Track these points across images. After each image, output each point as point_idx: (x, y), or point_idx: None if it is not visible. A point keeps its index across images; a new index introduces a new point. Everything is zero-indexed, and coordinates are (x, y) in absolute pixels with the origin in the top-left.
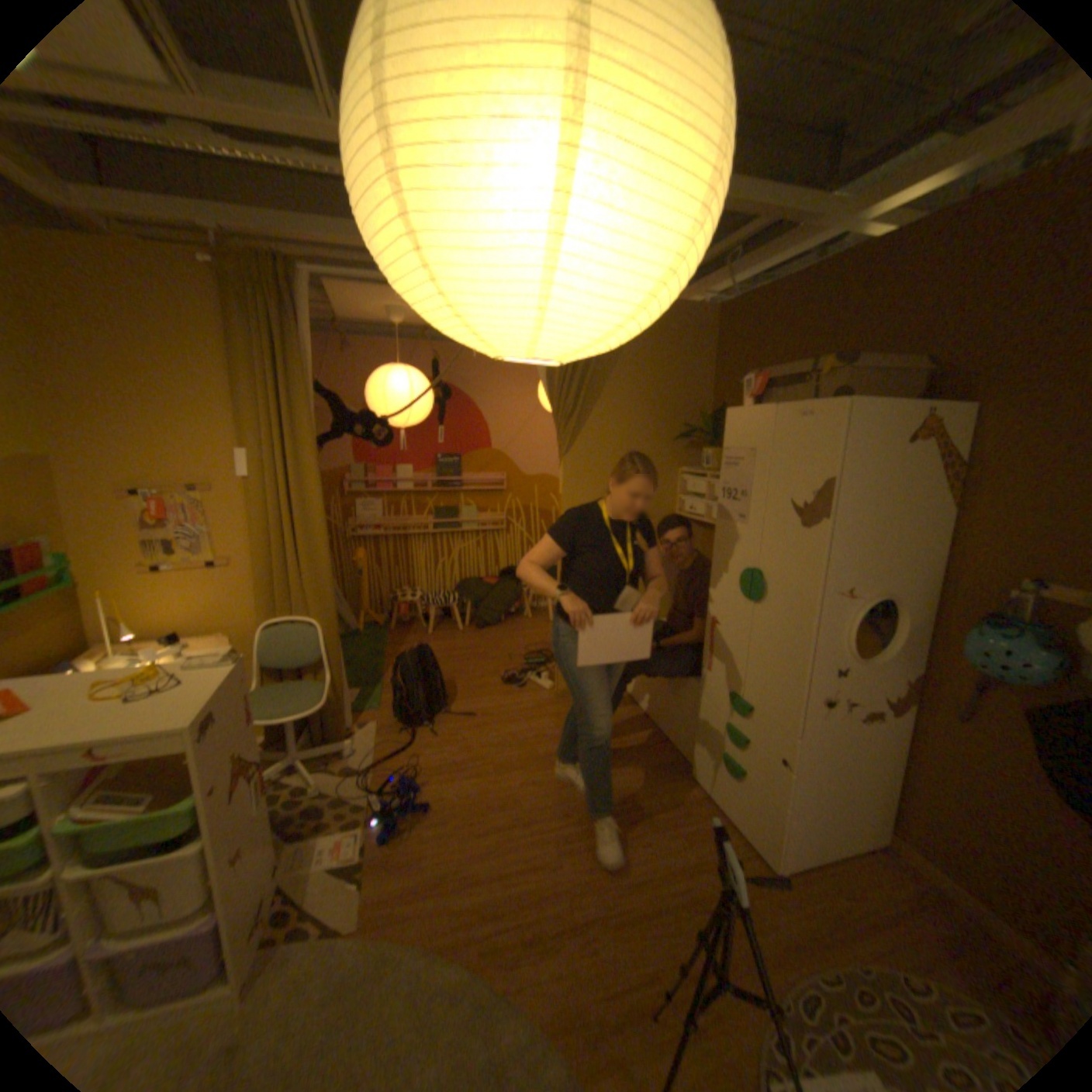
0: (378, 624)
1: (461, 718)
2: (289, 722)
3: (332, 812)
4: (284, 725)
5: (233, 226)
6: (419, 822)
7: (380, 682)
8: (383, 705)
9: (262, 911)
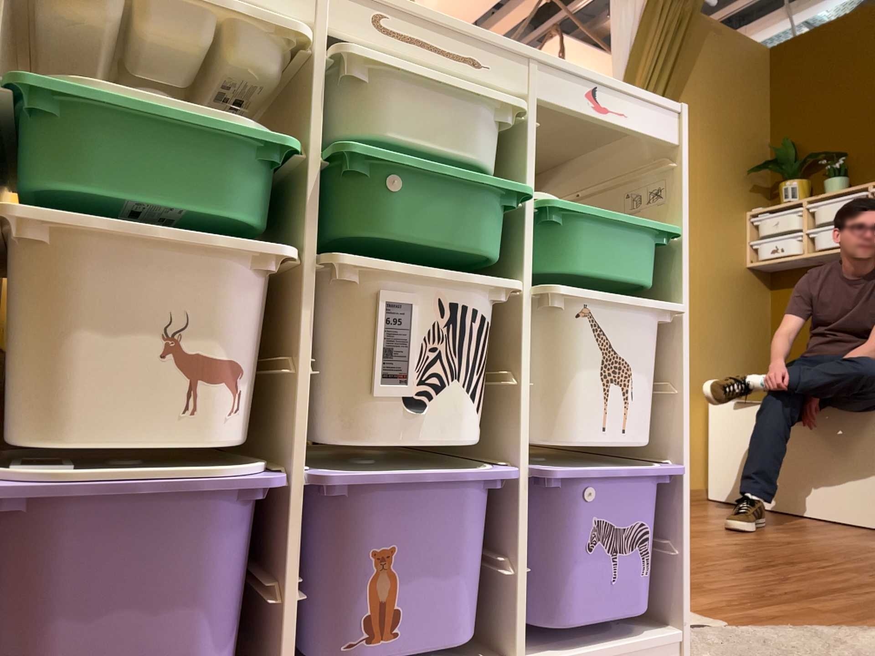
0: None
1: None
2: None
3: None
4: None
5: None
6: None
7: None
8: None
9: None
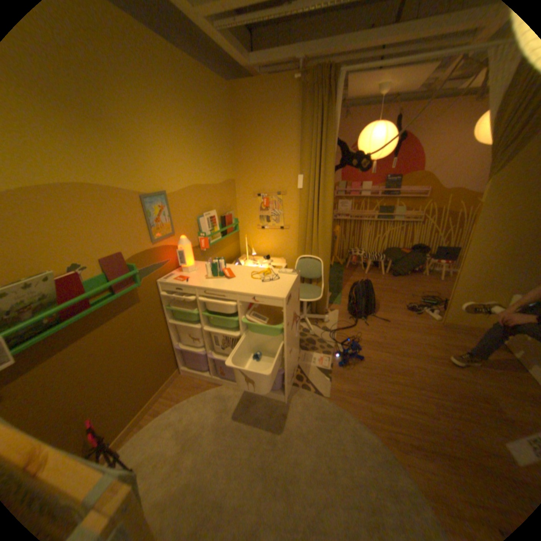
0: (340, 263)
1: (381, 320)
2: (307, 301)
3: (319, 343)
4: (305, 302)
5: (312, 52)
6: (359, 363)
7: (340, 291)
8: (342, 303)
9: (294, 372)
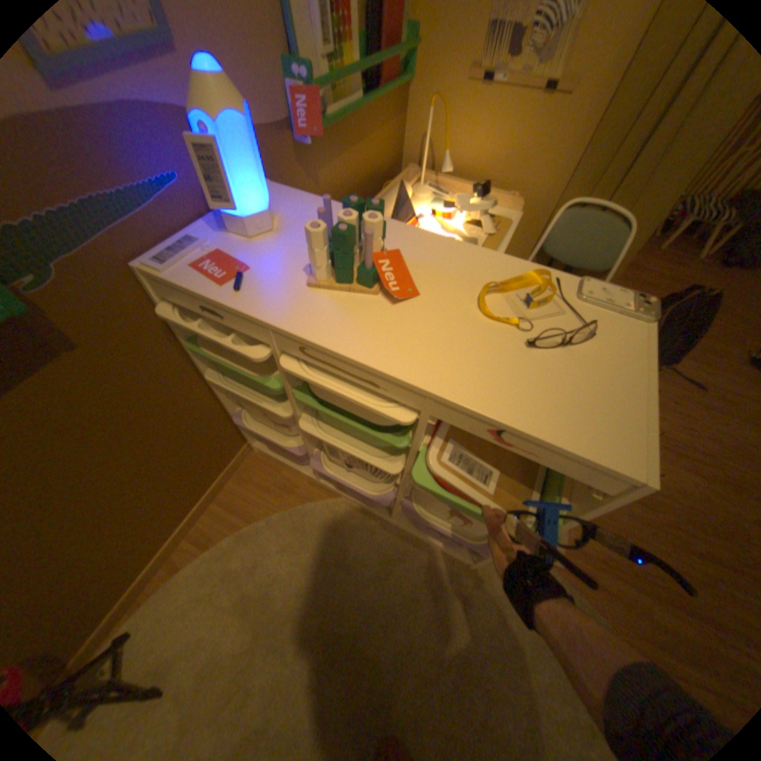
0: None
1: (688, 384)
2: None
3: None
4: None
5: None
6: None
7: None
8: None
9: None
